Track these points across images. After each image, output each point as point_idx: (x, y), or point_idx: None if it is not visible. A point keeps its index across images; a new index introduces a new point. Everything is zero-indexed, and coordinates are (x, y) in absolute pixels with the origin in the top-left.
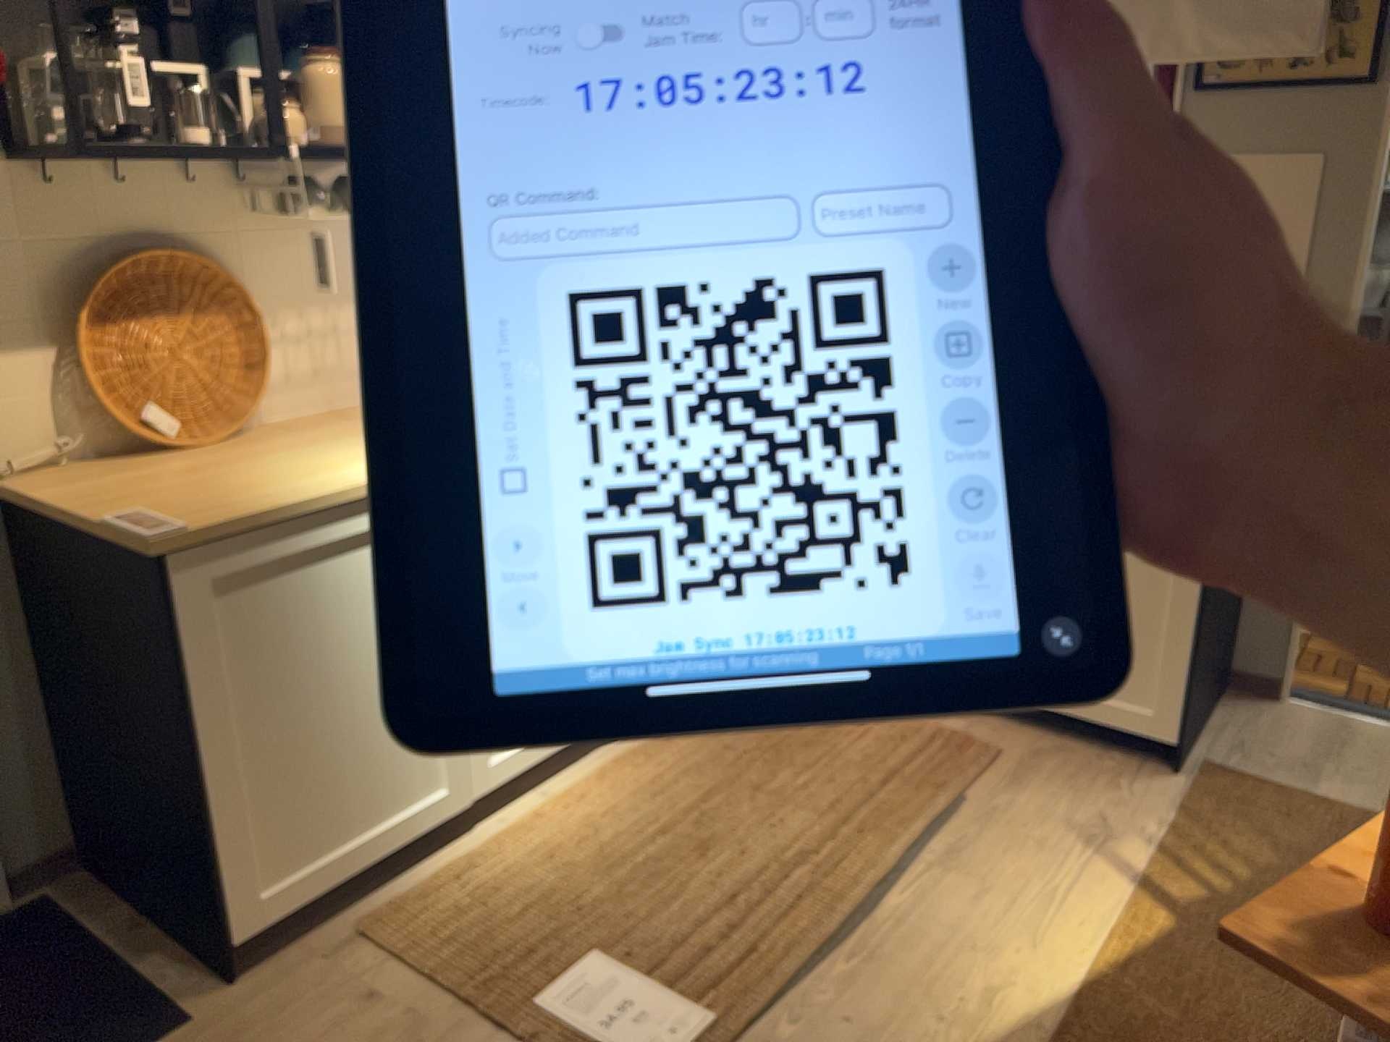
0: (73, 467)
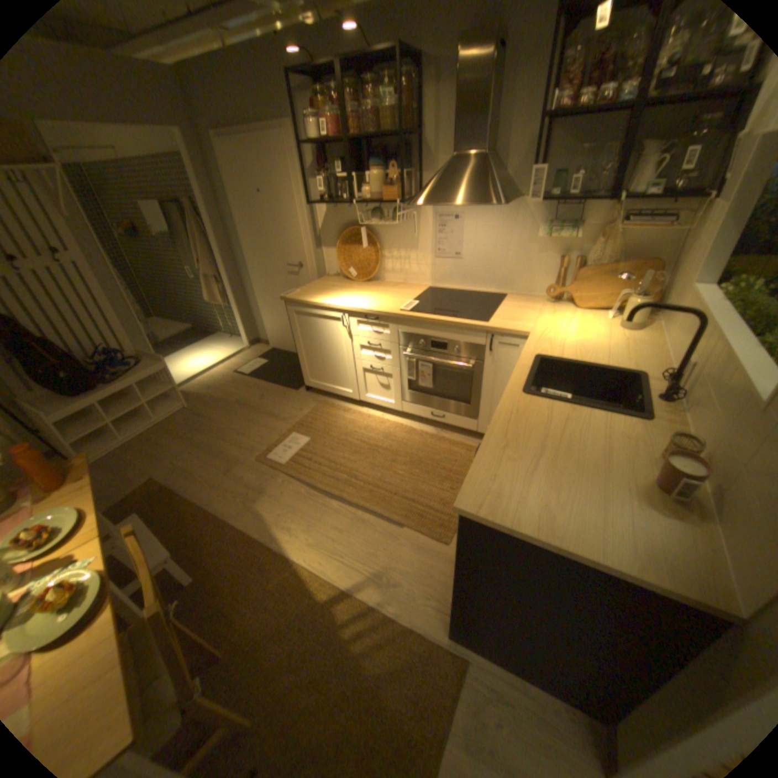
0: (336, 277)
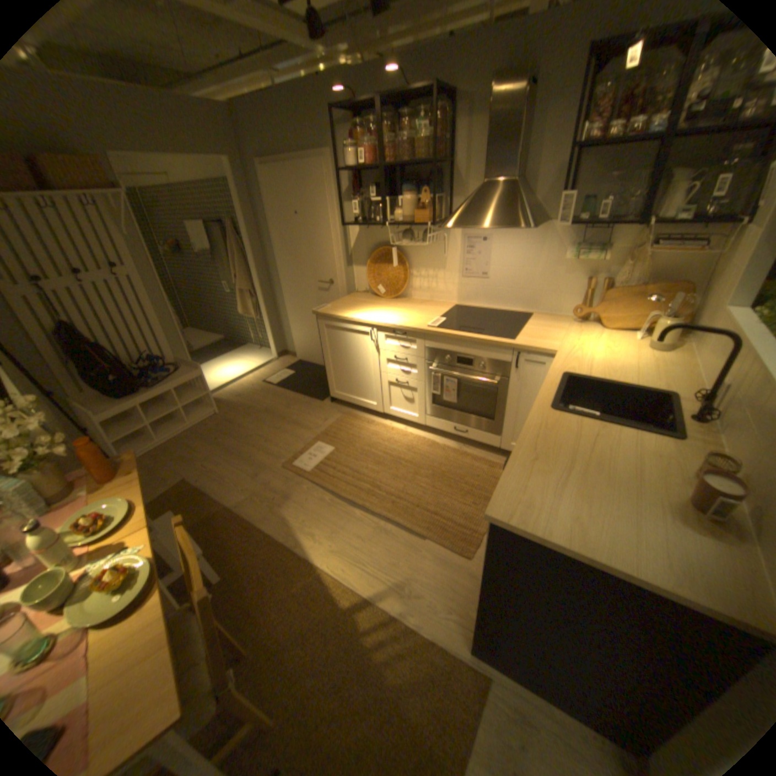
0: (365, 294)
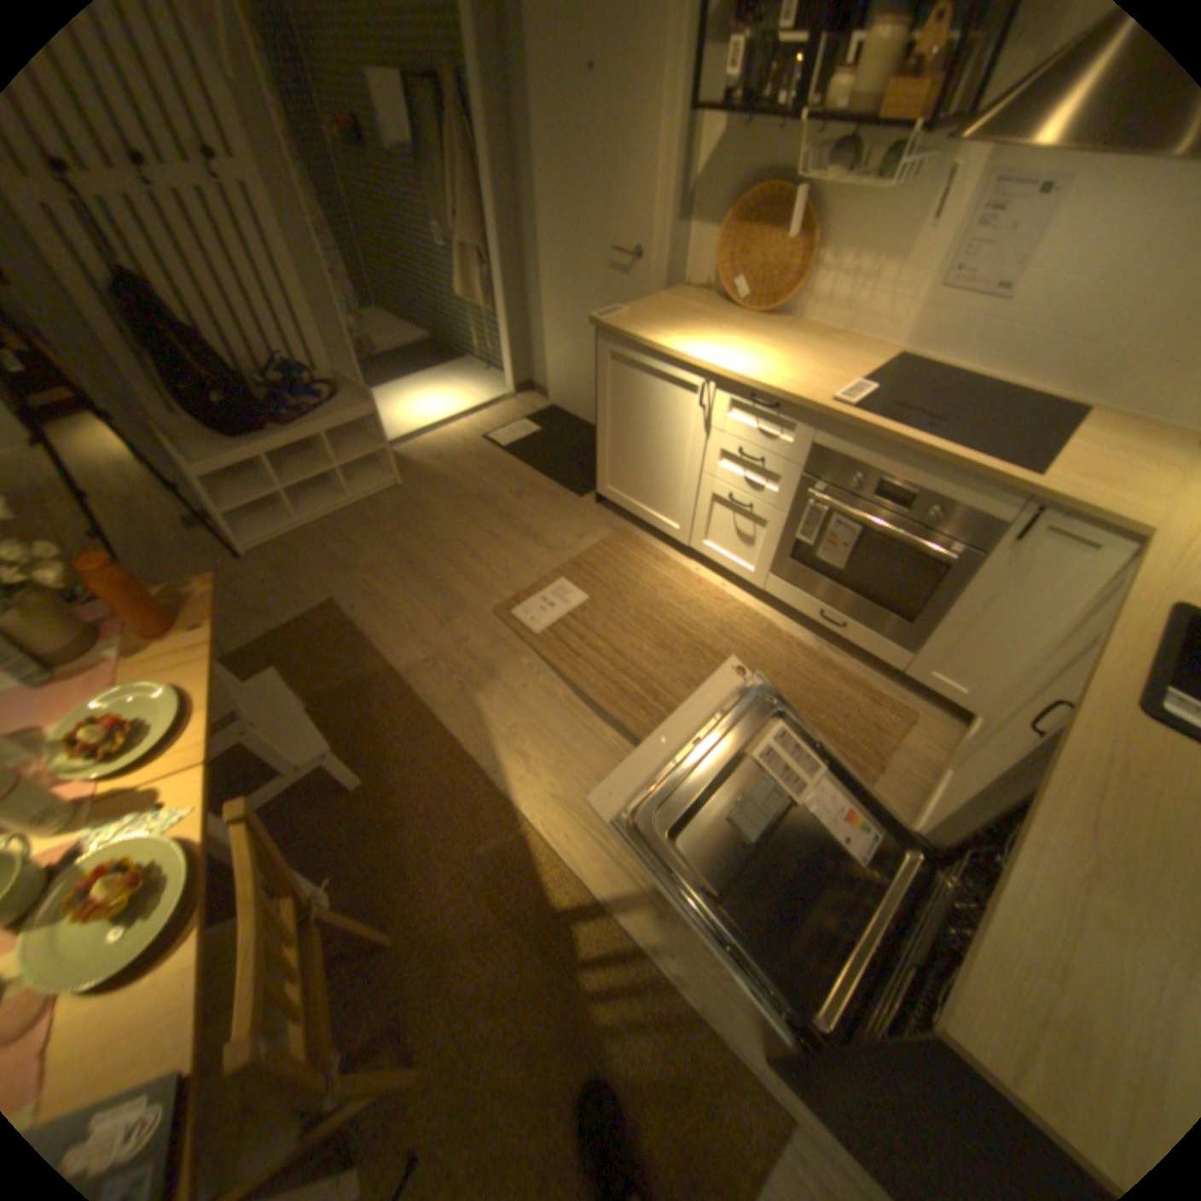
0: (704, 293)
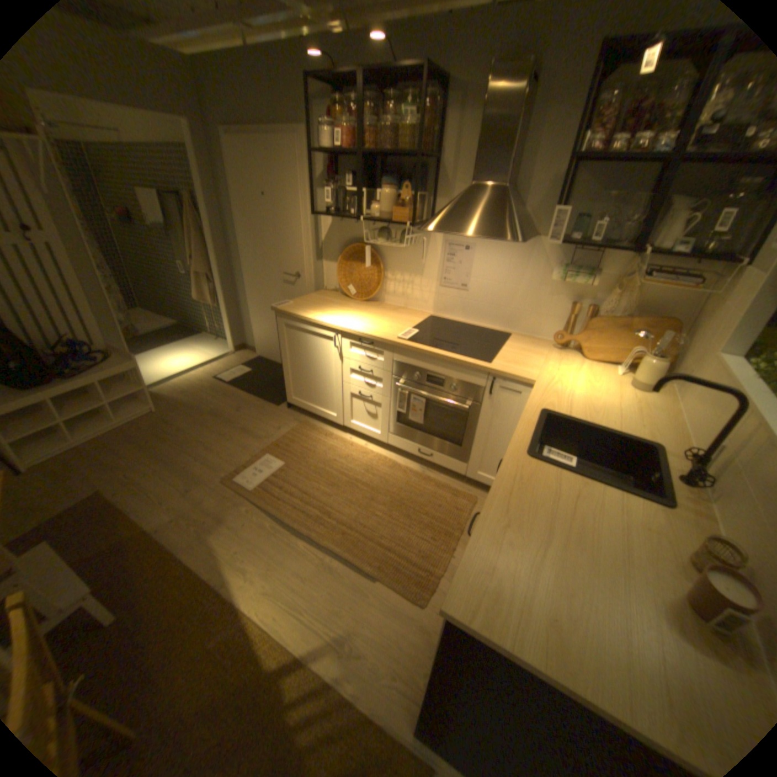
0: (334, 293)
